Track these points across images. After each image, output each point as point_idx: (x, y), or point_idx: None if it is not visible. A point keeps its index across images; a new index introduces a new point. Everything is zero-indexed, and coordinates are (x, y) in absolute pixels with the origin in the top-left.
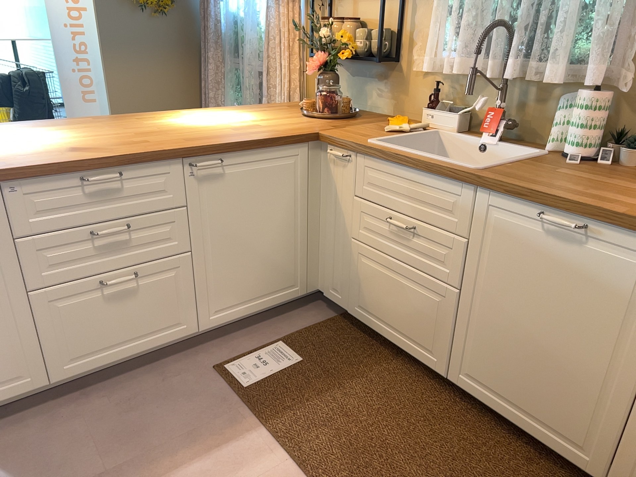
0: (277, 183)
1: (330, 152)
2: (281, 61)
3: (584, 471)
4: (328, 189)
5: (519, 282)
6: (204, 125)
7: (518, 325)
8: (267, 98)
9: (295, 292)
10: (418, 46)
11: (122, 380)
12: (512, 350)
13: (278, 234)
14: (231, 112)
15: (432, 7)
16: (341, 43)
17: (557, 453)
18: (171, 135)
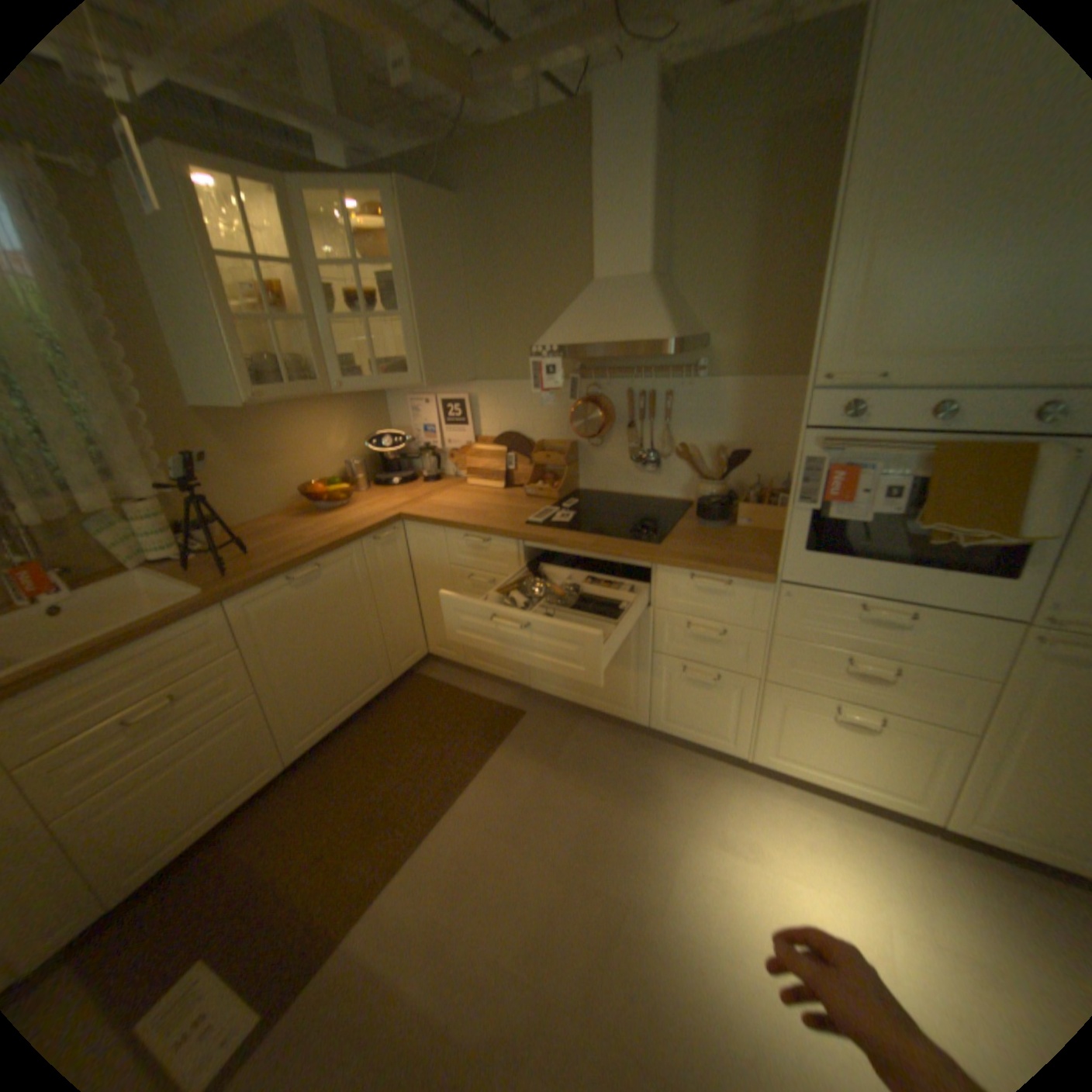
0: None
1: None
2: None
3: (384, 689)
4: None
5: (297, 635)
6: None
7: (312, 662)
8: None
9: None
10: None
11: None
12: (318, 681)
13: None
14: None
15: None
16: None
17: (371, 700)
18: None
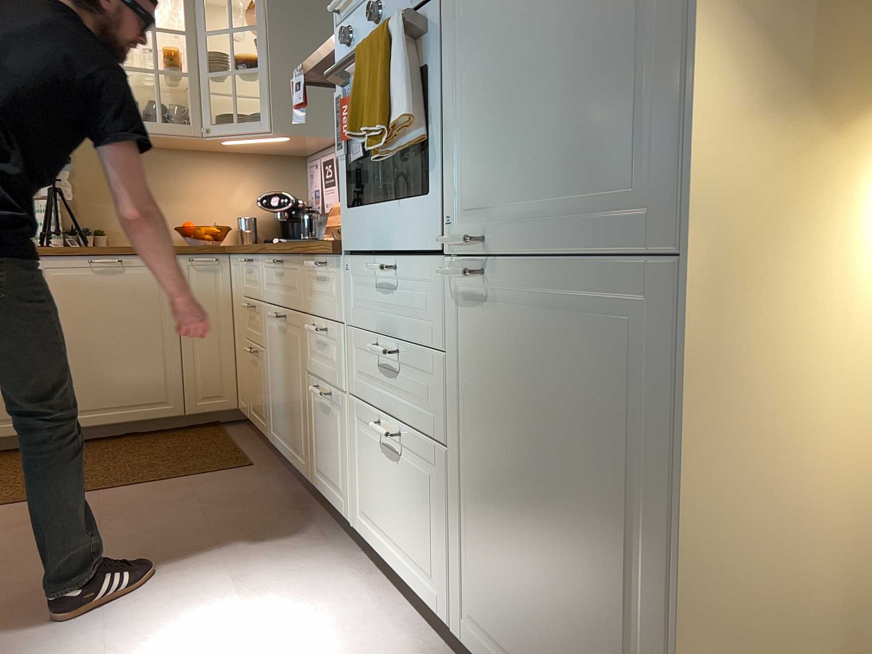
0: None
1: None
2: None
3: (171, 416)
4: None
5: (87, 314)
6: None
7: (96, 346)
8: None
9: None
10: None
11: None
12: (98, 367)
13: None
14: None
15: None
16: None
17: (152, 418)
18: None
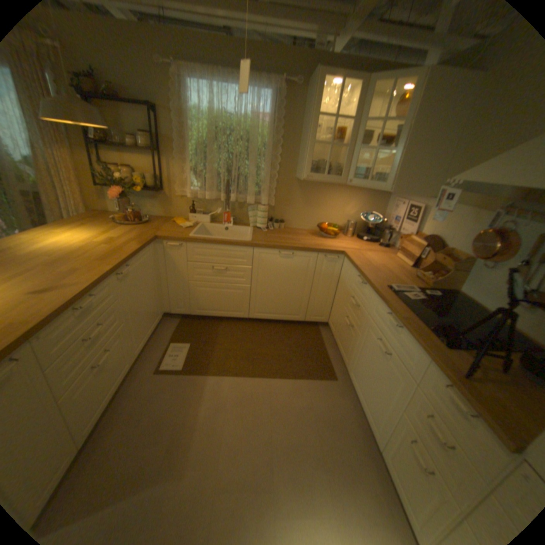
0: (146, 267)
1: (170, 244)
2: (59, 186)
3: (299, 321)
4: (167, 262)
5: (273, 275)
6: (74, 245)
7: (274, 288)
8: (51, 211)
9: (159, 318)
10: (175, 183)
11: (110, 416)
12: (273, 297)
13: (150, 293)
14: (63, 230)
15: (181, 165)
16: (133, 182)
17: (291, 320)
18: (75, 259)
